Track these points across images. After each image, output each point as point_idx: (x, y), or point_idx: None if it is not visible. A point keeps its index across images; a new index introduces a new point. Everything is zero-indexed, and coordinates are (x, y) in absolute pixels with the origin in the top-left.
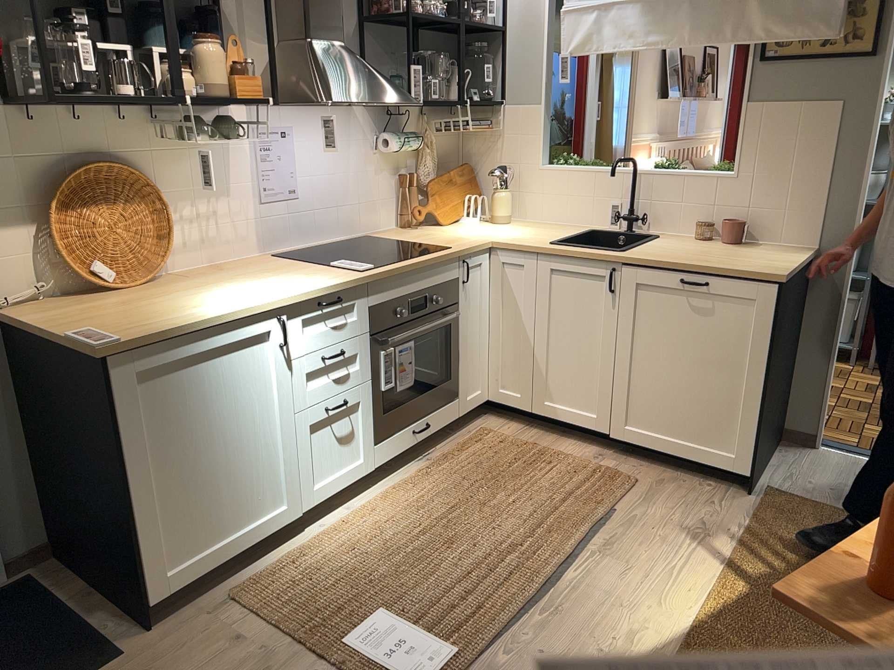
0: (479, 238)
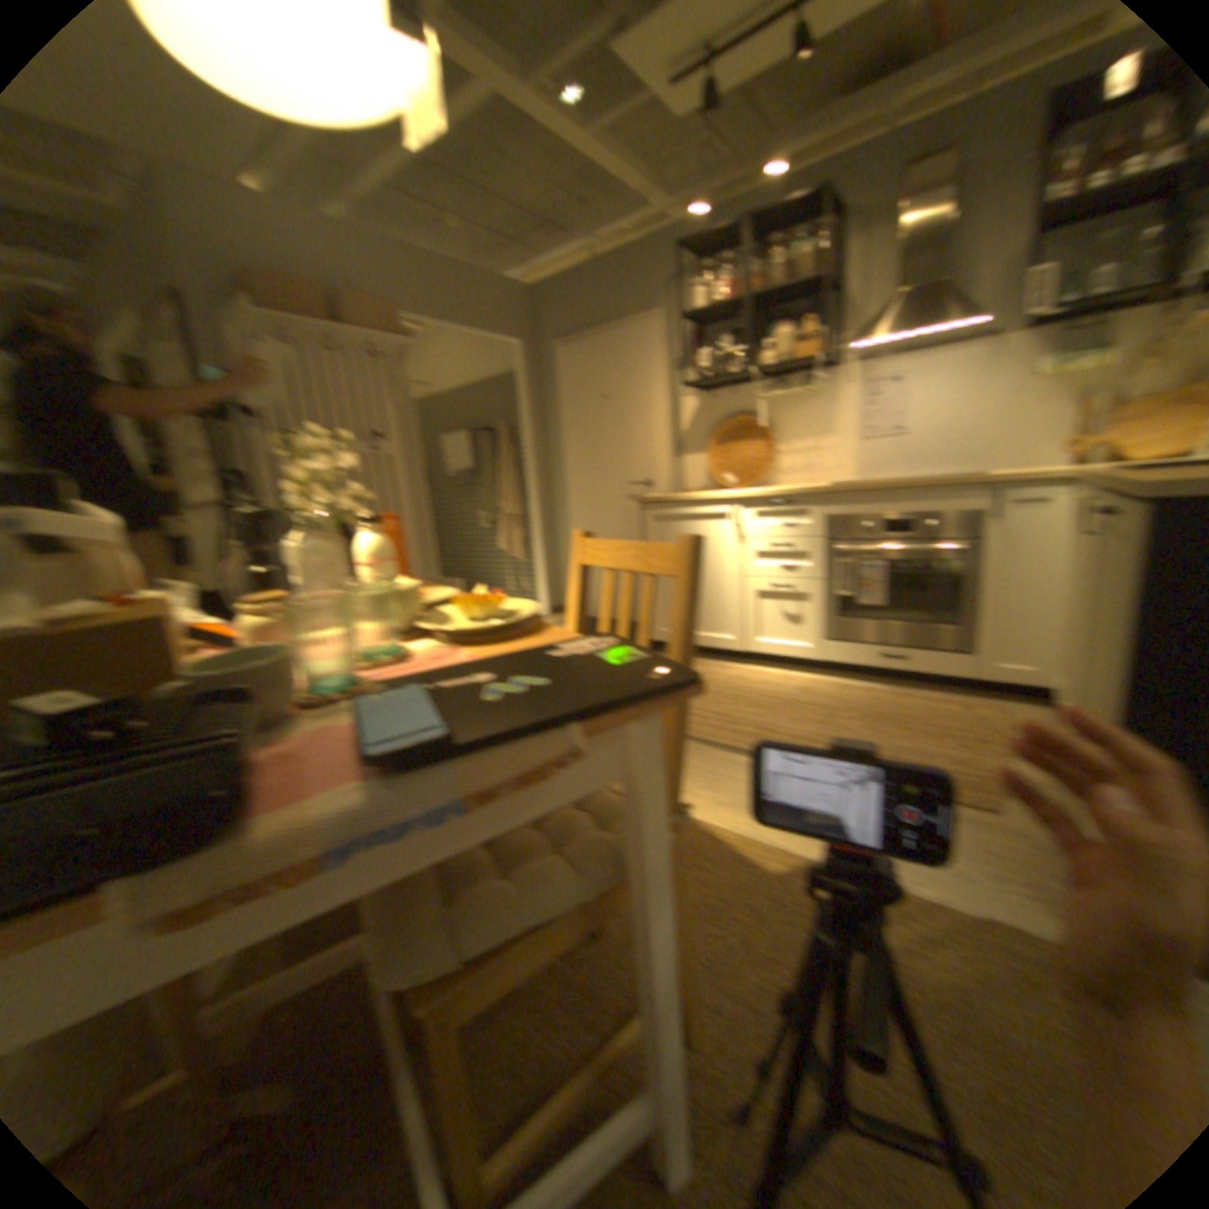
0: (1072, 470)
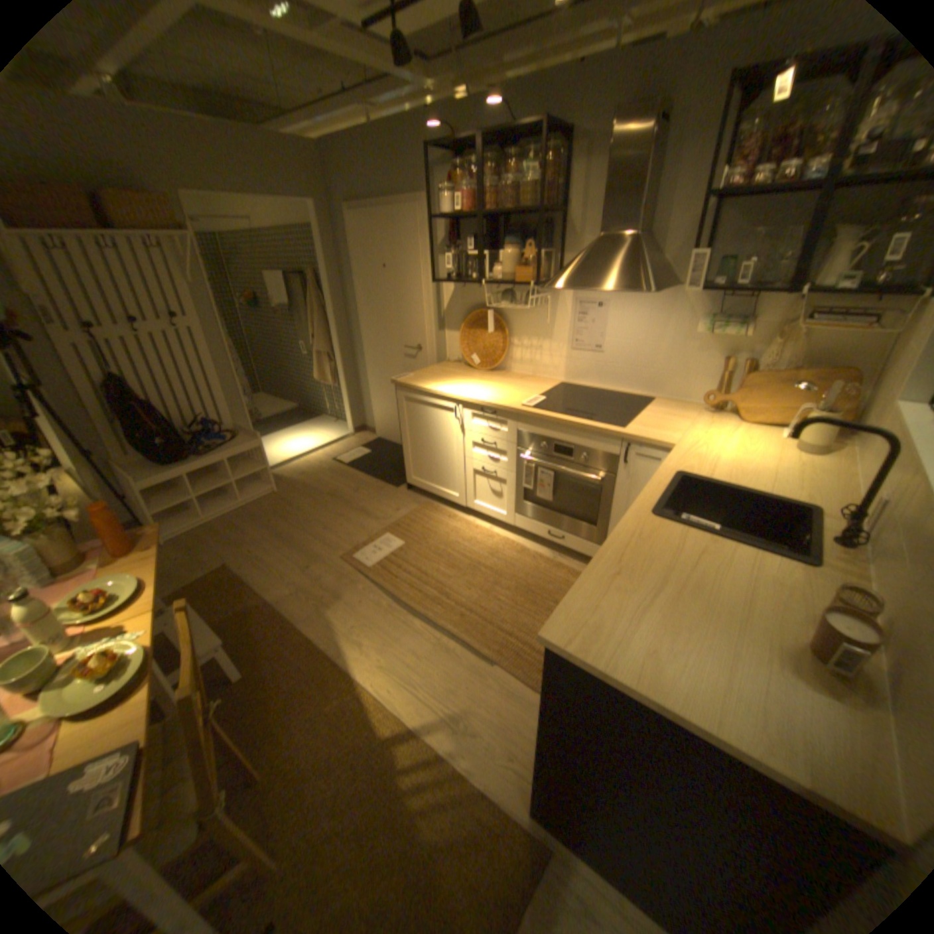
0: (684, 439)
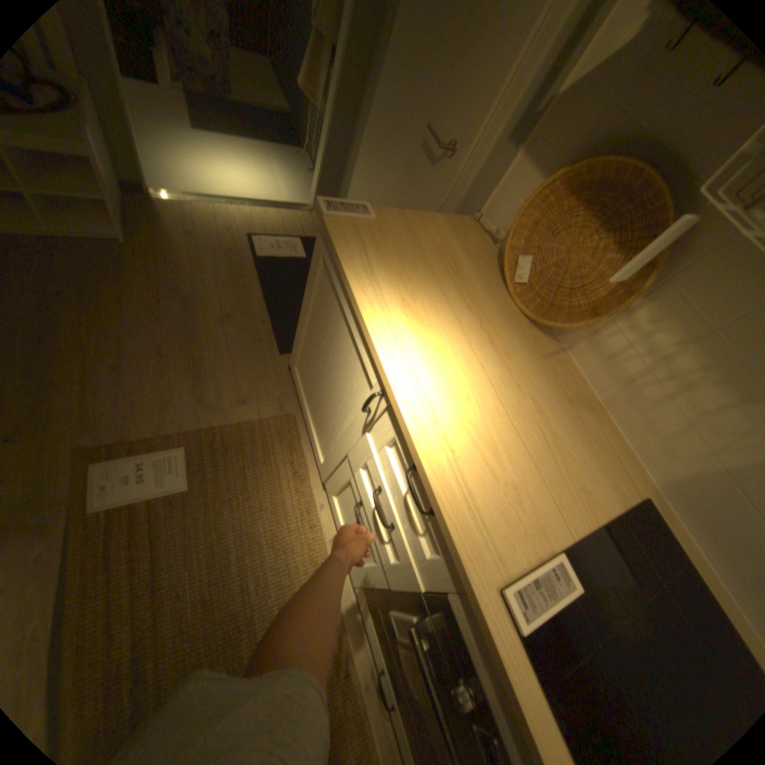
0: None
